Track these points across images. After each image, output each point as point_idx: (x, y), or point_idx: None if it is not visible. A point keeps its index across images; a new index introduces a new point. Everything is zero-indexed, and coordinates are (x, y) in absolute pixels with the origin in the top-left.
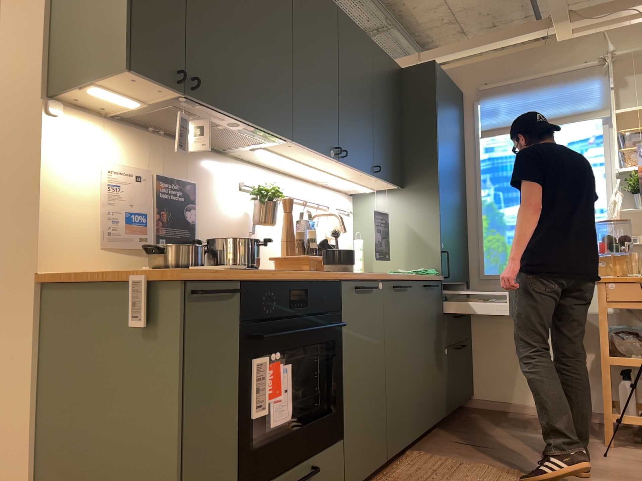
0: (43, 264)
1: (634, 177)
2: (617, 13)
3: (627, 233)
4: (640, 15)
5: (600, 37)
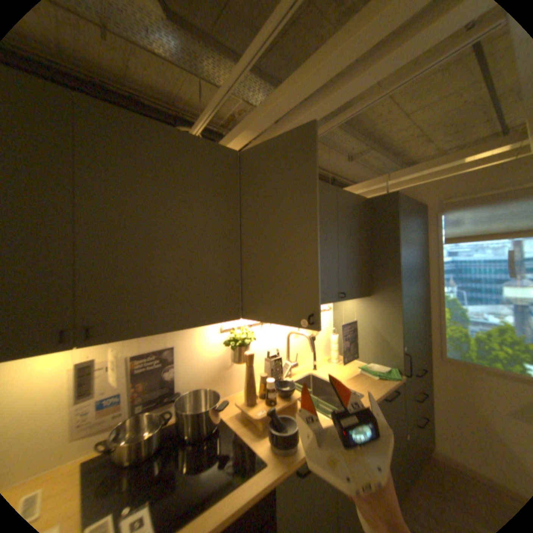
0: None
1: None
2: None
3: None
4: None
5: None
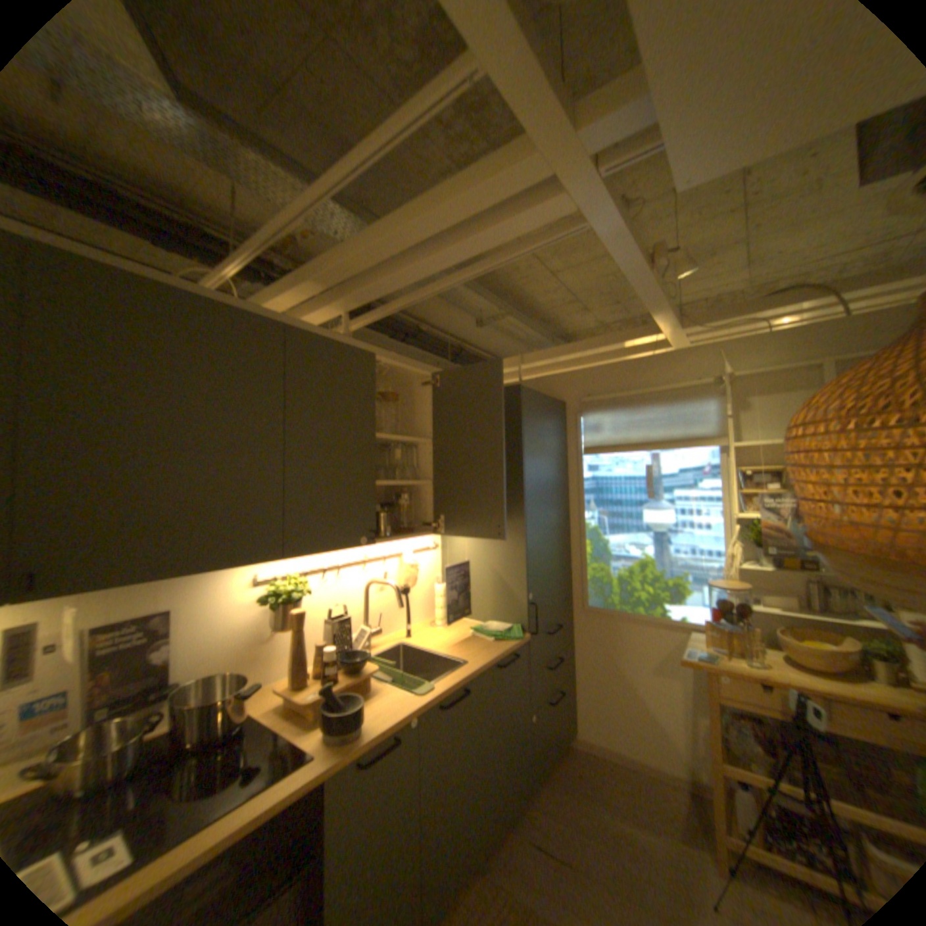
0: None
1: (759, 525)
2: (740, 322)
3: (750, 584)
4: (768, 323)
5: (719, 347)
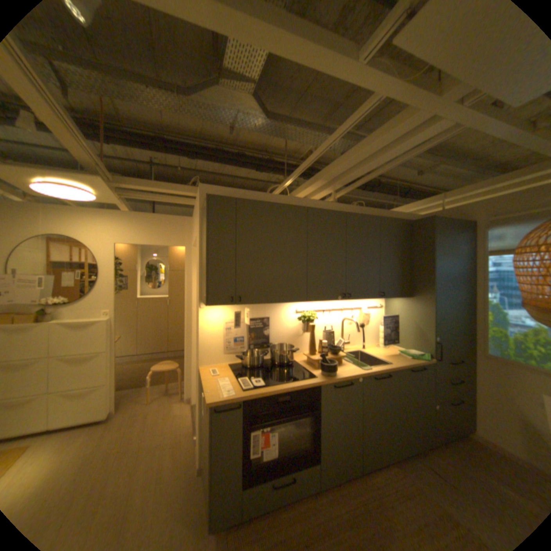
0: (200, 364)
1: None
2: None
3: None
4: None
5: None
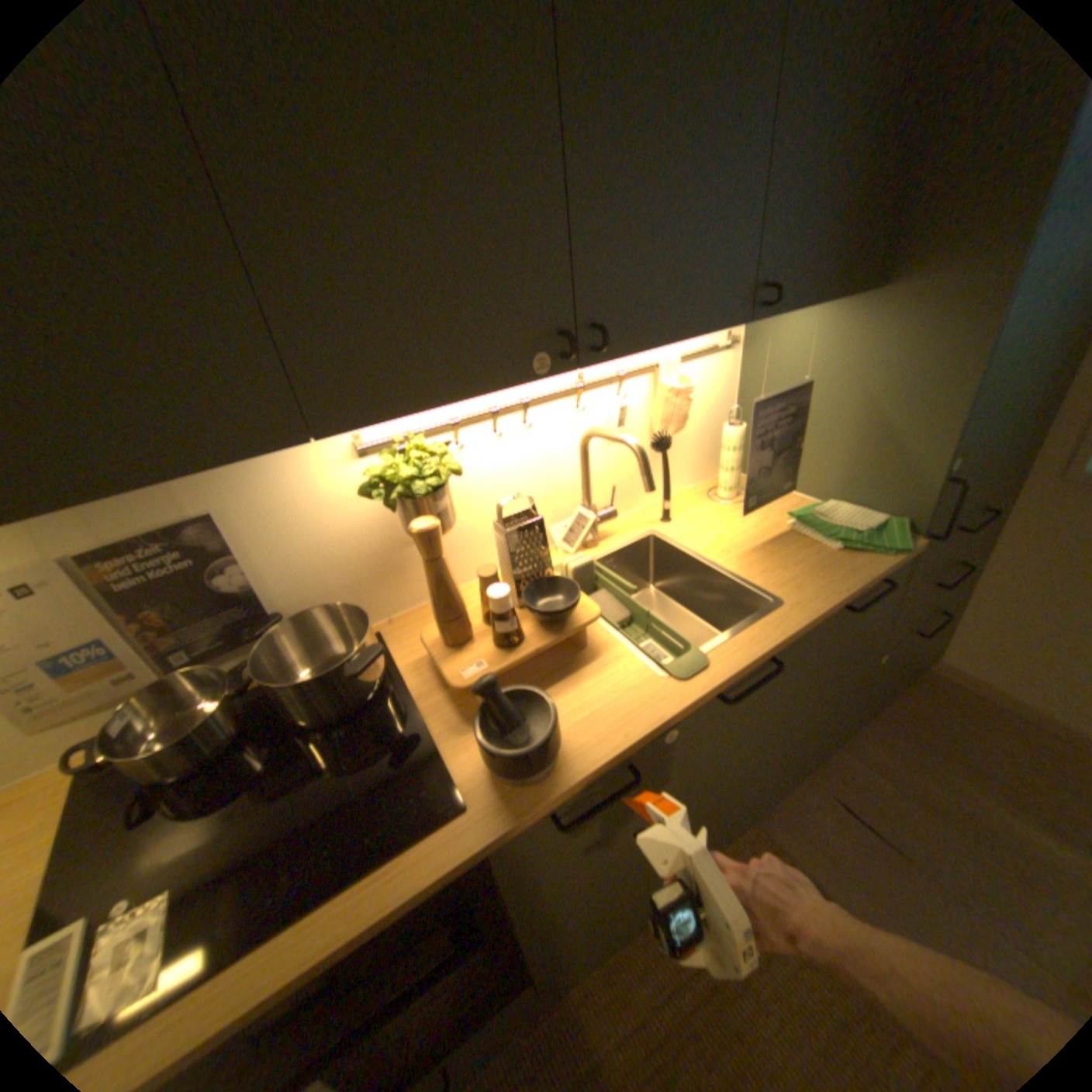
0: None
1: None
2: None
3: None
4: None
5: None
